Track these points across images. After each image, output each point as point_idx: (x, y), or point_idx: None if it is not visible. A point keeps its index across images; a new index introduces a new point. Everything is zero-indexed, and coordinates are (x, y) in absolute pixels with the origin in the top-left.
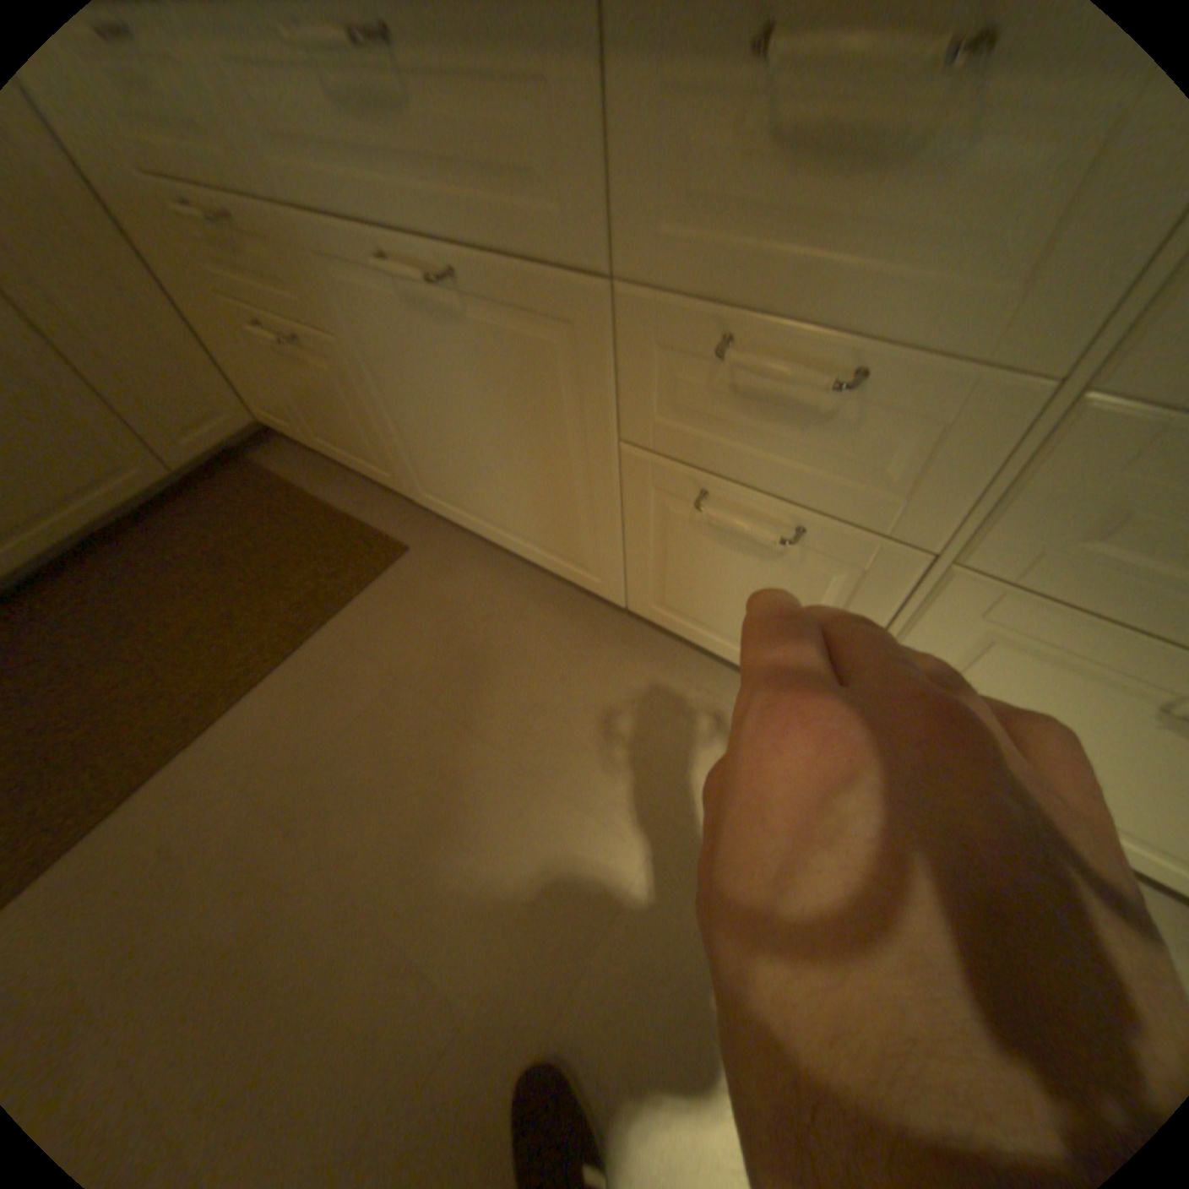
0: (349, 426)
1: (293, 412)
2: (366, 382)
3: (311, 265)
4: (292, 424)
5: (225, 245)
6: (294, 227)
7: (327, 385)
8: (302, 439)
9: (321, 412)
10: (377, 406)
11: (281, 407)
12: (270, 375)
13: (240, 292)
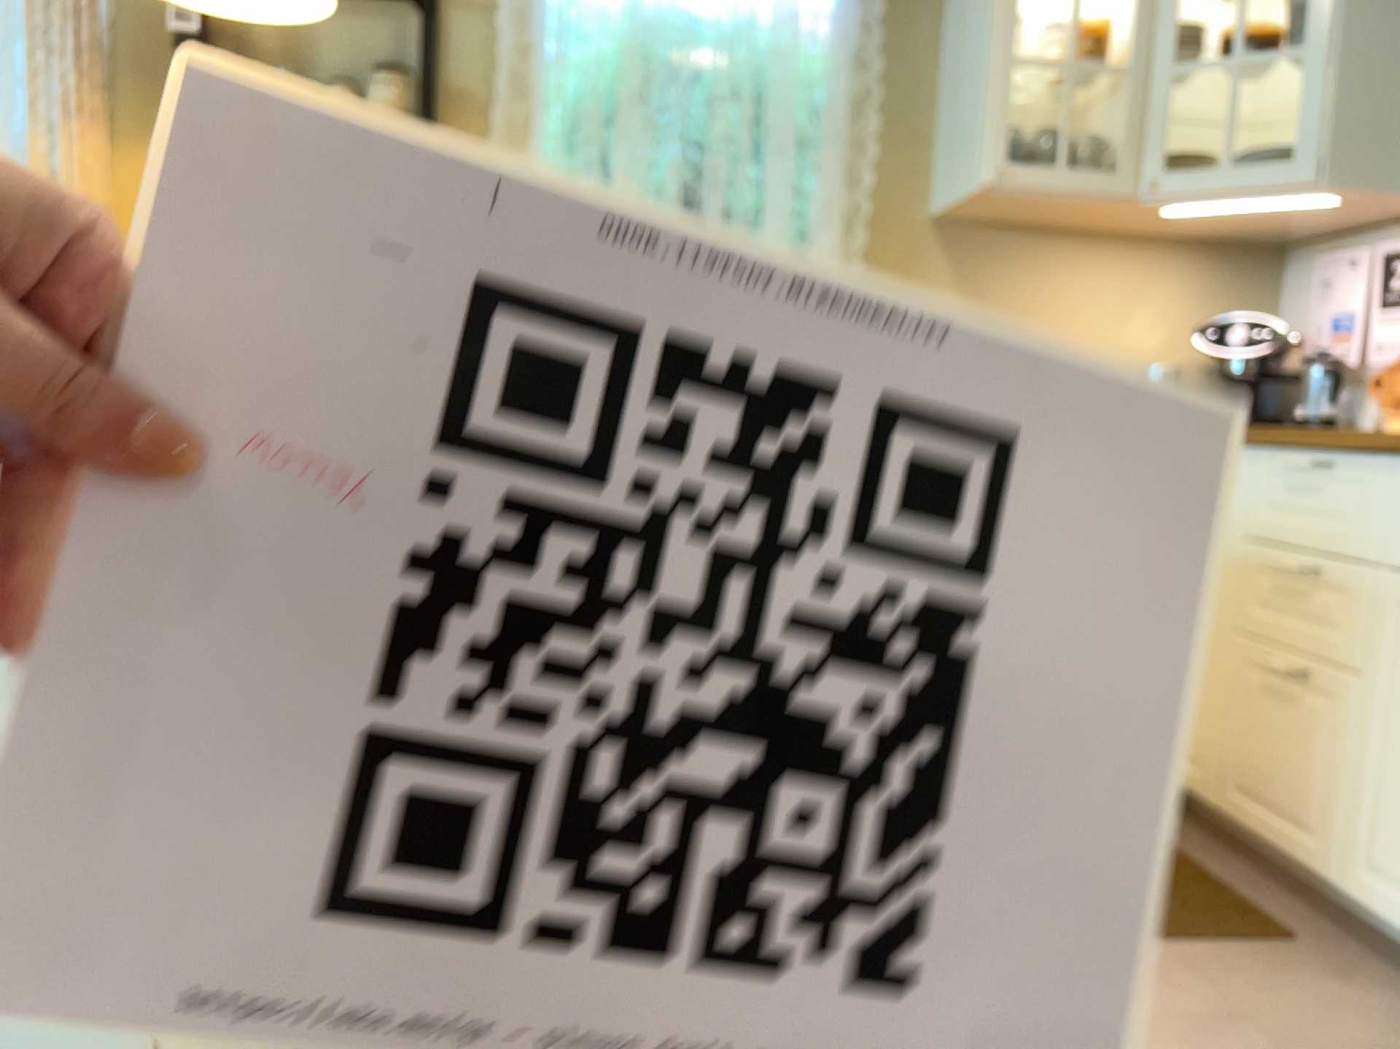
0: (1311, 777)
1: (1231, 758)
2: (1378, 725)
3: (1392, 612)
4: (1215, 773)
5: (1297, 591)
6: (1396, 583)
7: (1317, 726)
8: (1212, 794)
9: (1277, 759)
10: (1375, 753)
11: (1217, 750)
12: (1236, 713)
13: (1275, 630)
